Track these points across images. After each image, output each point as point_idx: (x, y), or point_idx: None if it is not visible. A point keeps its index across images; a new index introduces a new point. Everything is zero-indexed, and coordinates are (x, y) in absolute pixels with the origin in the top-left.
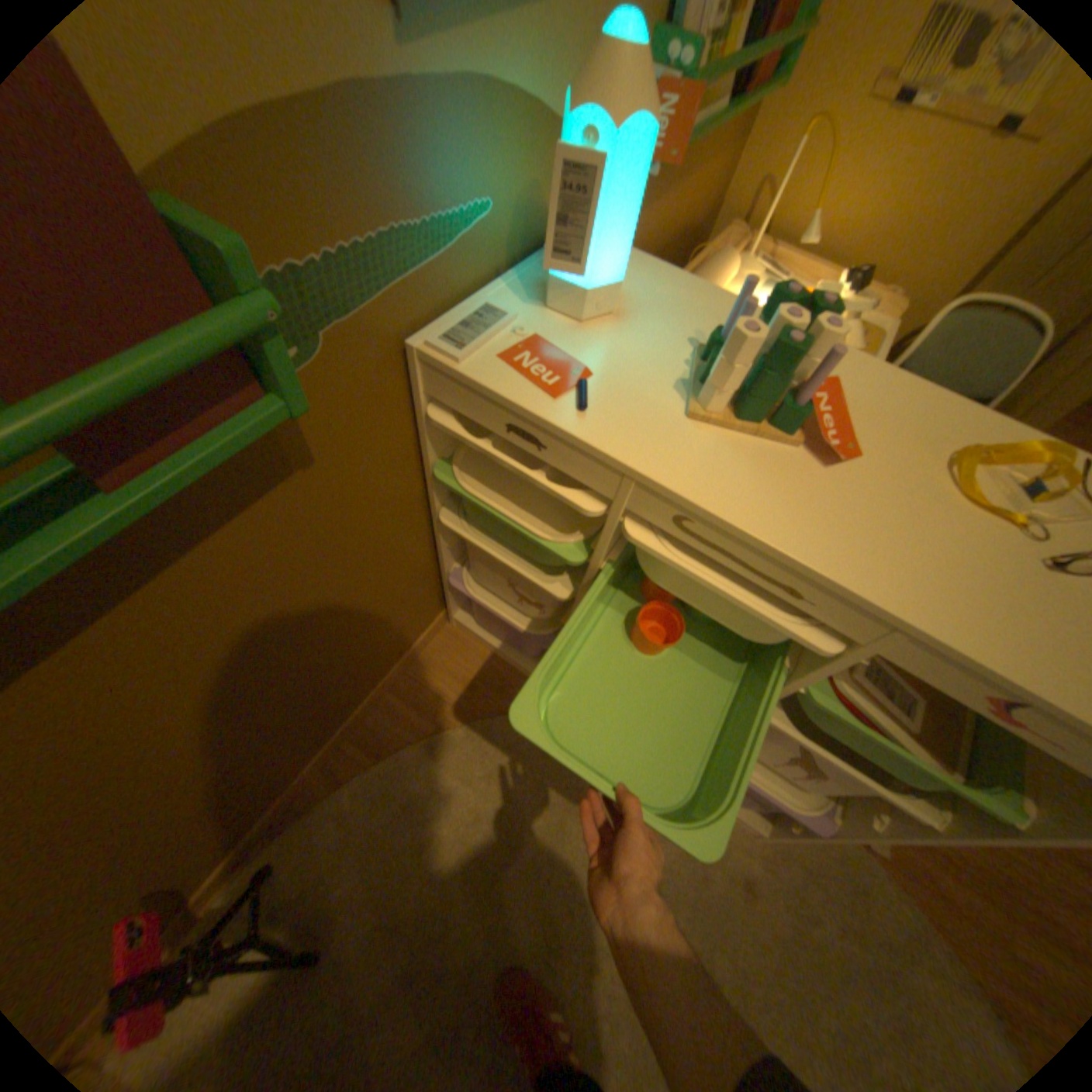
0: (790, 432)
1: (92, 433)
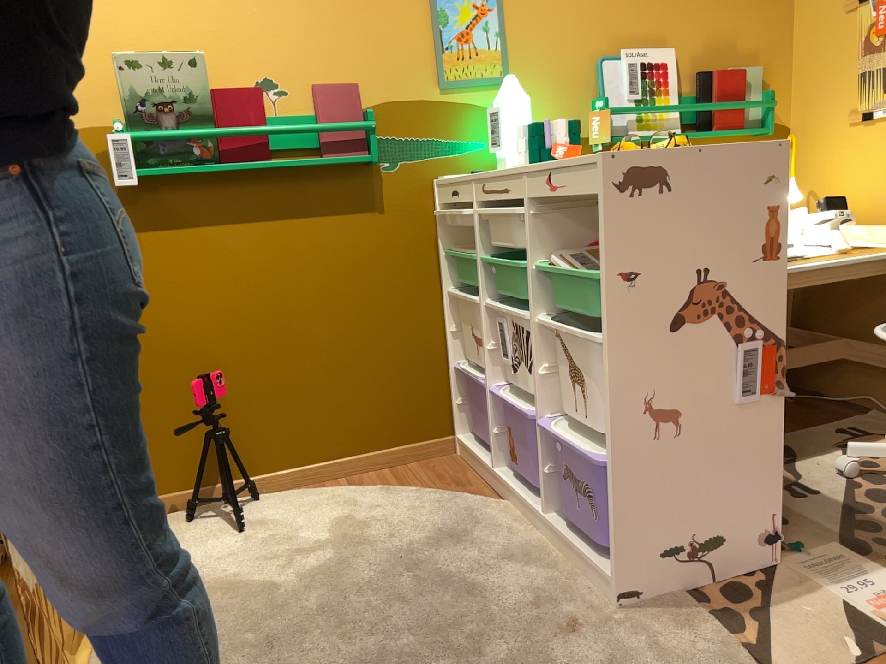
0: (545, 160)
1: (327, 145)
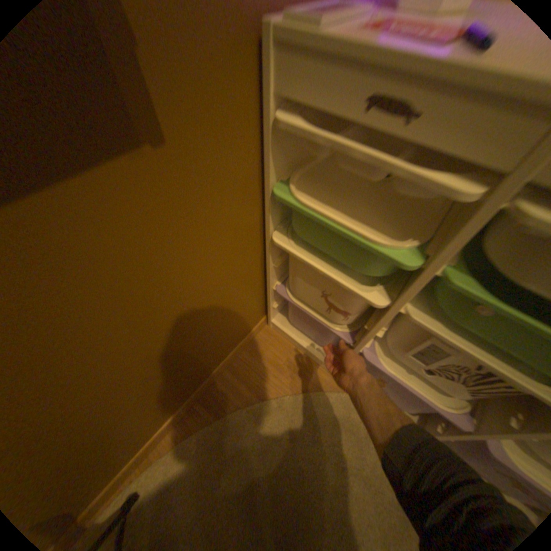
0: None
1: None
